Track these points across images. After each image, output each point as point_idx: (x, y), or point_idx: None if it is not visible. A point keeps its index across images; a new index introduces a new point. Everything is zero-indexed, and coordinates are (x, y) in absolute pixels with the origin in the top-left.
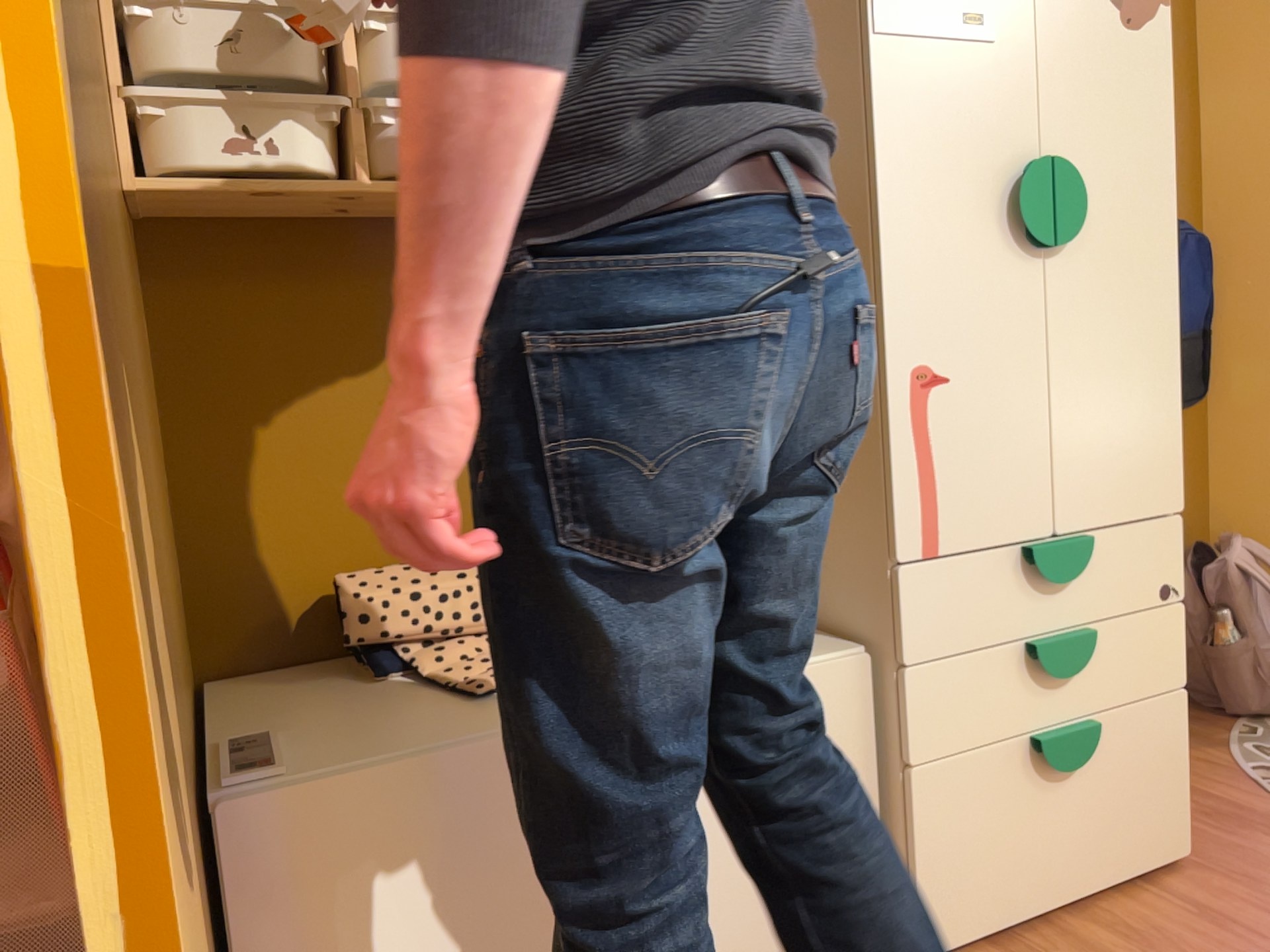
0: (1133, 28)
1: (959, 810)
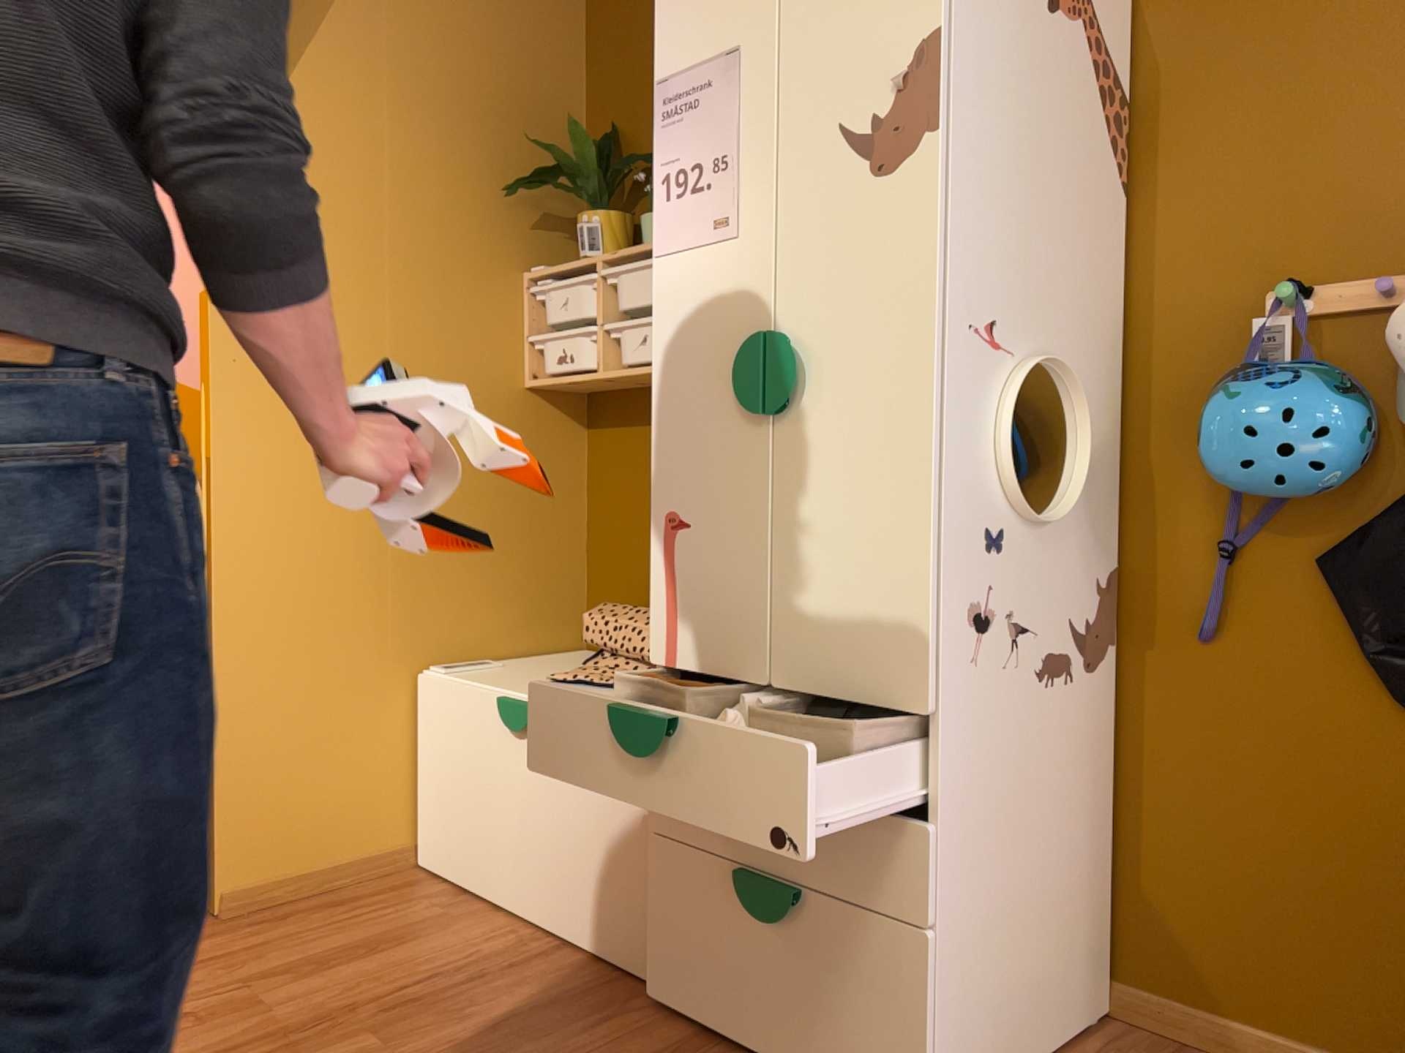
0: (884, 175)
1: (677, 891)
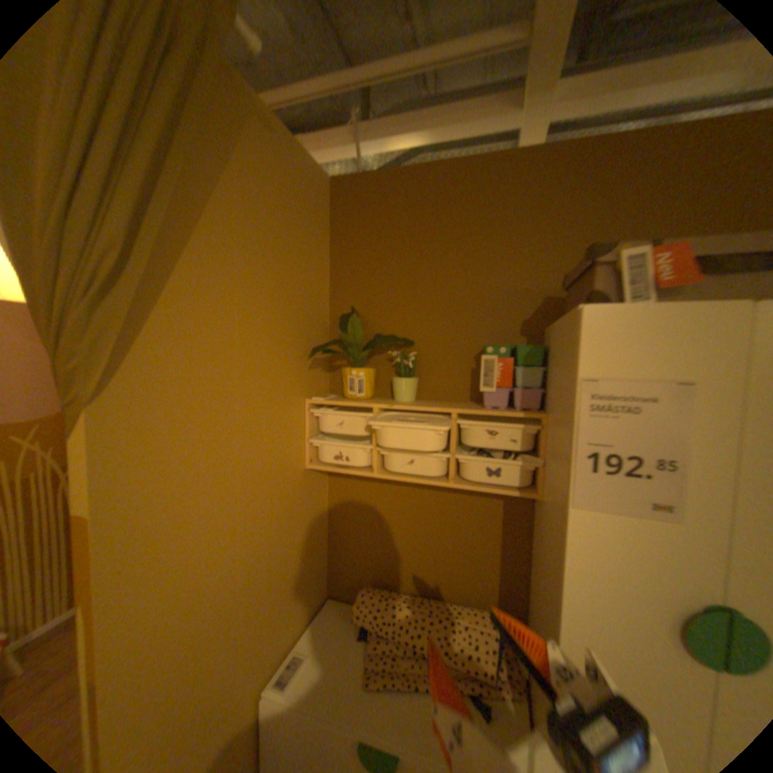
0: None
1: None
